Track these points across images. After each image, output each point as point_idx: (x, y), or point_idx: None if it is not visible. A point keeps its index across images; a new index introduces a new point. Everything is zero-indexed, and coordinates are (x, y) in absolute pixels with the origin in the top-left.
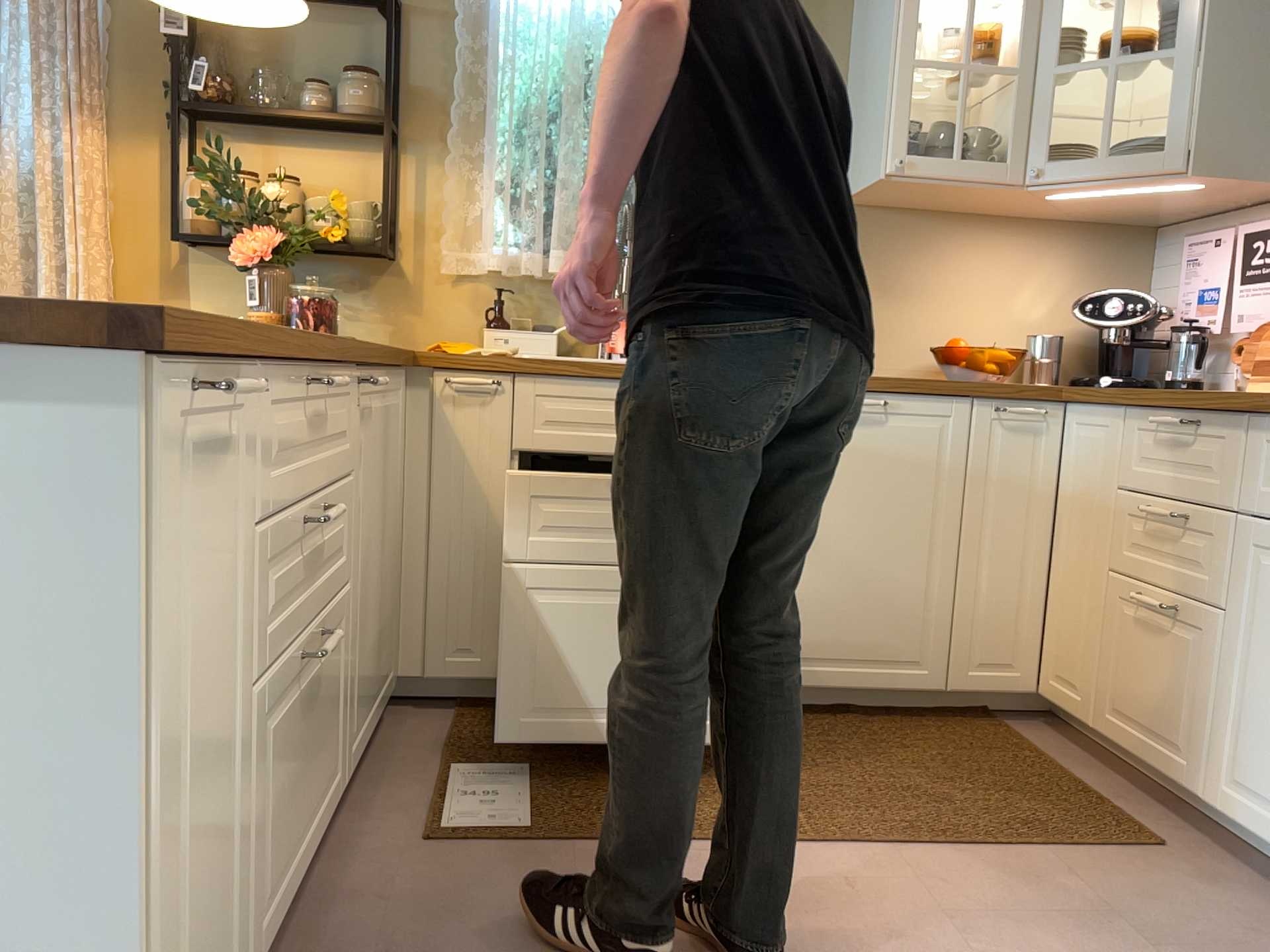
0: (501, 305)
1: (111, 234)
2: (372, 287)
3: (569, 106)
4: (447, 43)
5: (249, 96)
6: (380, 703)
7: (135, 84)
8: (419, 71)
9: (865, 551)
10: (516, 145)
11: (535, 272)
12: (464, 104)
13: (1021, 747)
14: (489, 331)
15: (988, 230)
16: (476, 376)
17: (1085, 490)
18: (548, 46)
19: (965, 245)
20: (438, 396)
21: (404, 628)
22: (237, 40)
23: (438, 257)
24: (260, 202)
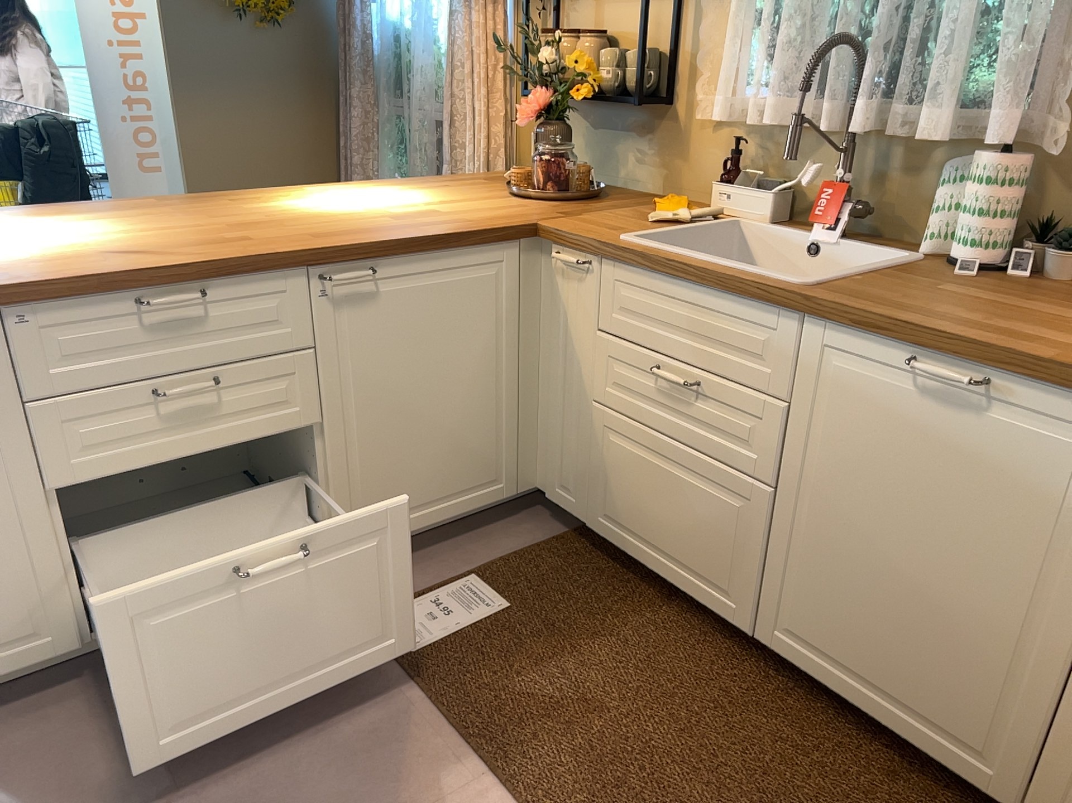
0: (733, 158)
1: (502, 90)
2: (652, 133)
3: None
4: None
5: None
6: (461, 505)
7: None
8: None
9: (923, 573)
10: None
11: (759, 123)
12: None
13: None
14: (714, 186)
15: None
16: (577, 252)
17: None
18: None
19: None
20: (554, 266)
21: (539, 452)
22: None
23: (699, 102)
24: (537, 66)
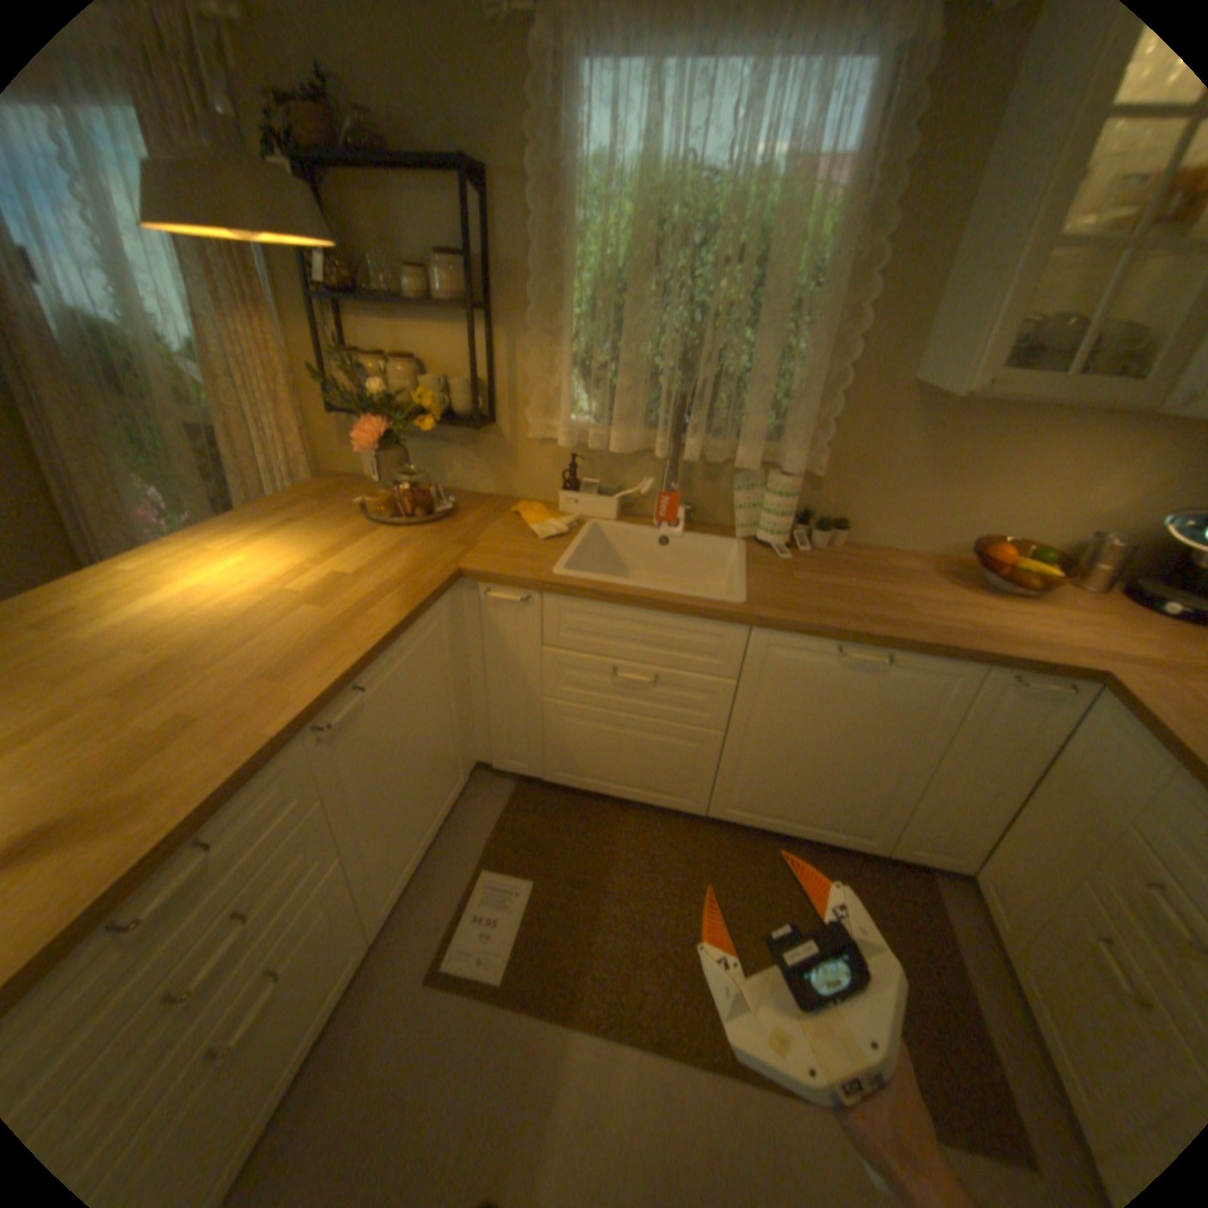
0: (573, 470)
1: (288, 400)
2: (478, 444)
3: (632, 284)
4: (526, 205)
5: (367, 271)
6: (441, 818)
7: (283, 263)
8: (501, 240)
9: (838, 761)
10: (589, 319)
11: (599, 446)
12: (539, 277)
13: (938, 933)
14: (562, 493)
15: (1088, 414)
16: (512, 589)
17: (1090, 782)
18: (621, 204)
19: (1053, 429)
20: (484, 600)
21: (478, 737)
22: (349, 214)
23: (526, 421)
24: (365, 395)
